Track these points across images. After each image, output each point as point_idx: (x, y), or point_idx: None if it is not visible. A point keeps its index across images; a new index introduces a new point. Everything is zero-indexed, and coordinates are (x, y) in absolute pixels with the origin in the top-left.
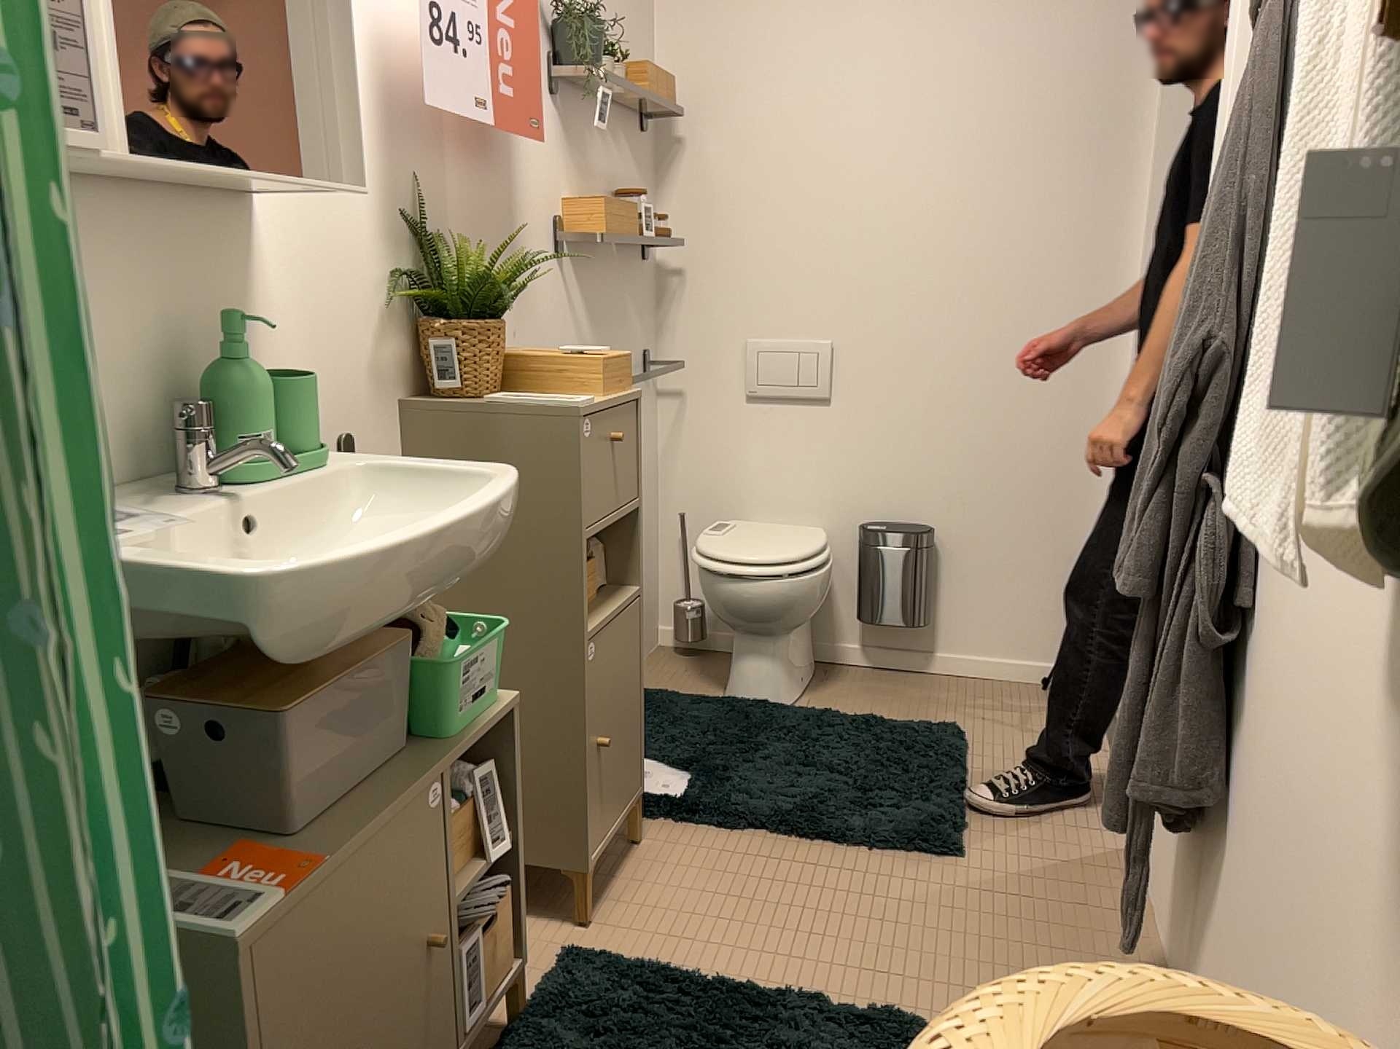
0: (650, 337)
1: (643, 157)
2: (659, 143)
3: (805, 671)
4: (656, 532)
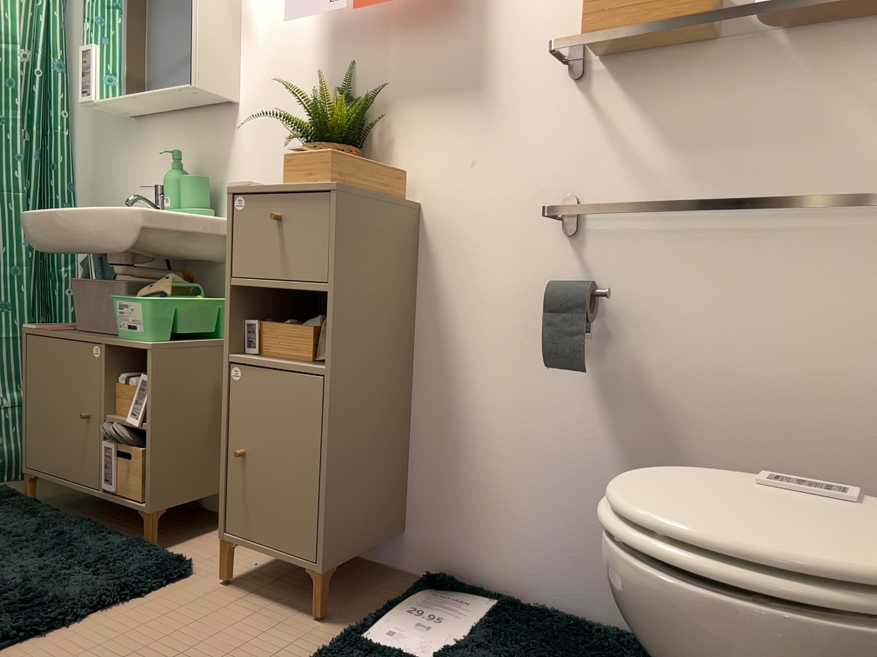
0: None
1: None
2: None
3: None
4: None
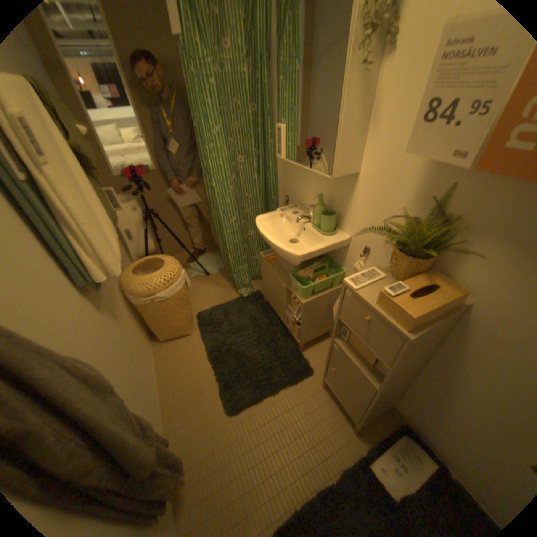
0: None
1: None
2: None
3: None
4: None
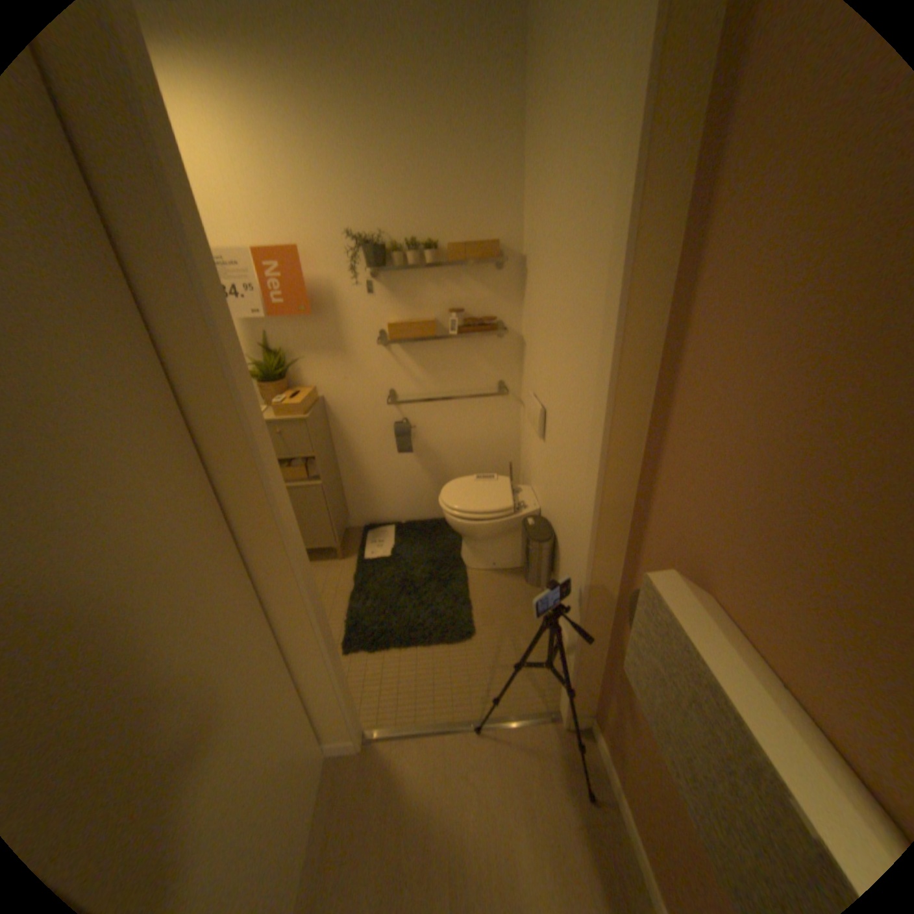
0: (506, 371)
1: (496, 275)
2: (521, 263)
3: (499, 562)
4: (512, 463)
